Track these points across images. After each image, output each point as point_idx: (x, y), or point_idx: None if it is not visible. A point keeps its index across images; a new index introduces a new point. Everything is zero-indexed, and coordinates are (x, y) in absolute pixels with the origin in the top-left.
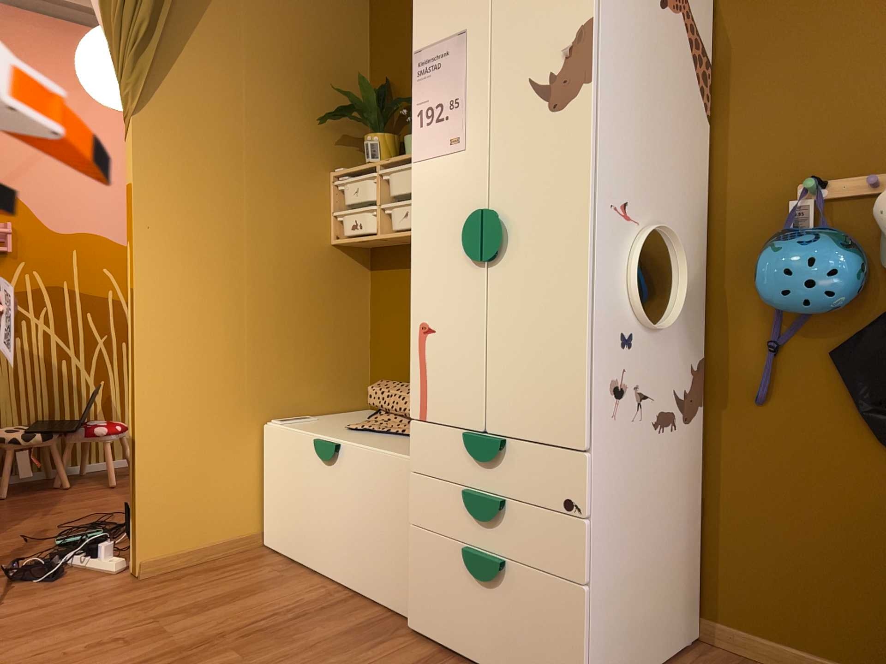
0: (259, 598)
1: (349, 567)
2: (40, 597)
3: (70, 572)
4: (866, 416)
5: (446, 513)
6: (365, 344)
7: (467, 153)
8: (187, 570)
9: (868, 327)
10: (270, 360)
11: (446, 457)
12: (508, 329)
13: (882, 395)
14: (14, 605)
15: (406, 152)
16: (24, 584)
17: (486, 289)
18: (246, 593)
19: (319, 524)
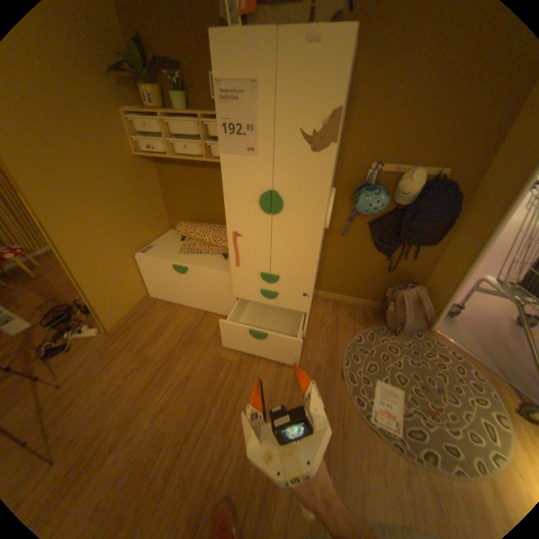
0: (172, 327)
1: (201, 305)
2: (71, 363)
3: (72, 344)
4: (374, 242)
5: (251, 295)
6: (162, 201)
7: (259, 160)
8: (128, 322)
9: (382, 217)
10: (126, 227)
11: (250, 279)
12: (281, 242)
13: (381, 237)
14: (63, 372)
15: (171, 101)
16: (55, 360)
17: (270, 225)
18: (164, 325)
19: (181, 292)
